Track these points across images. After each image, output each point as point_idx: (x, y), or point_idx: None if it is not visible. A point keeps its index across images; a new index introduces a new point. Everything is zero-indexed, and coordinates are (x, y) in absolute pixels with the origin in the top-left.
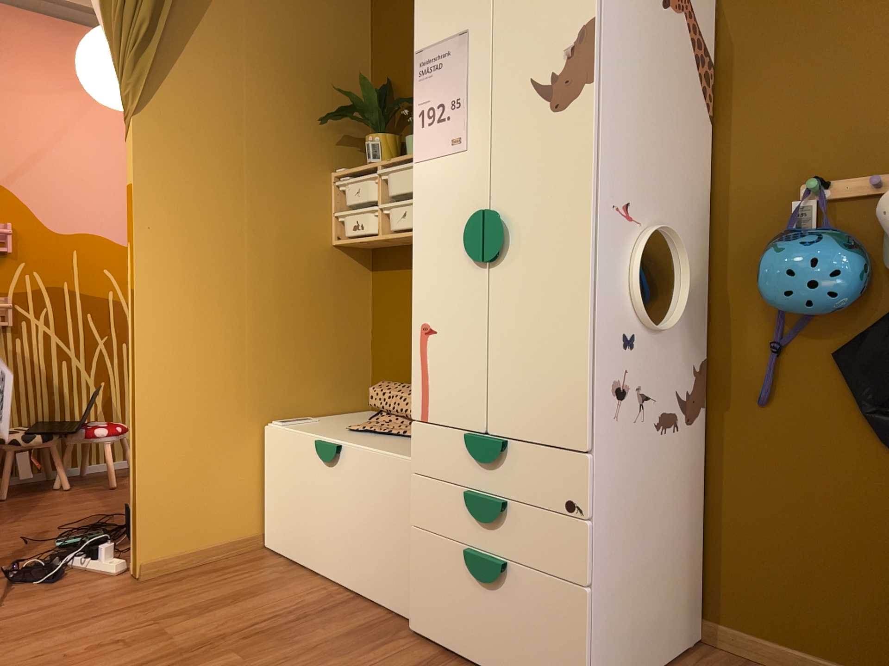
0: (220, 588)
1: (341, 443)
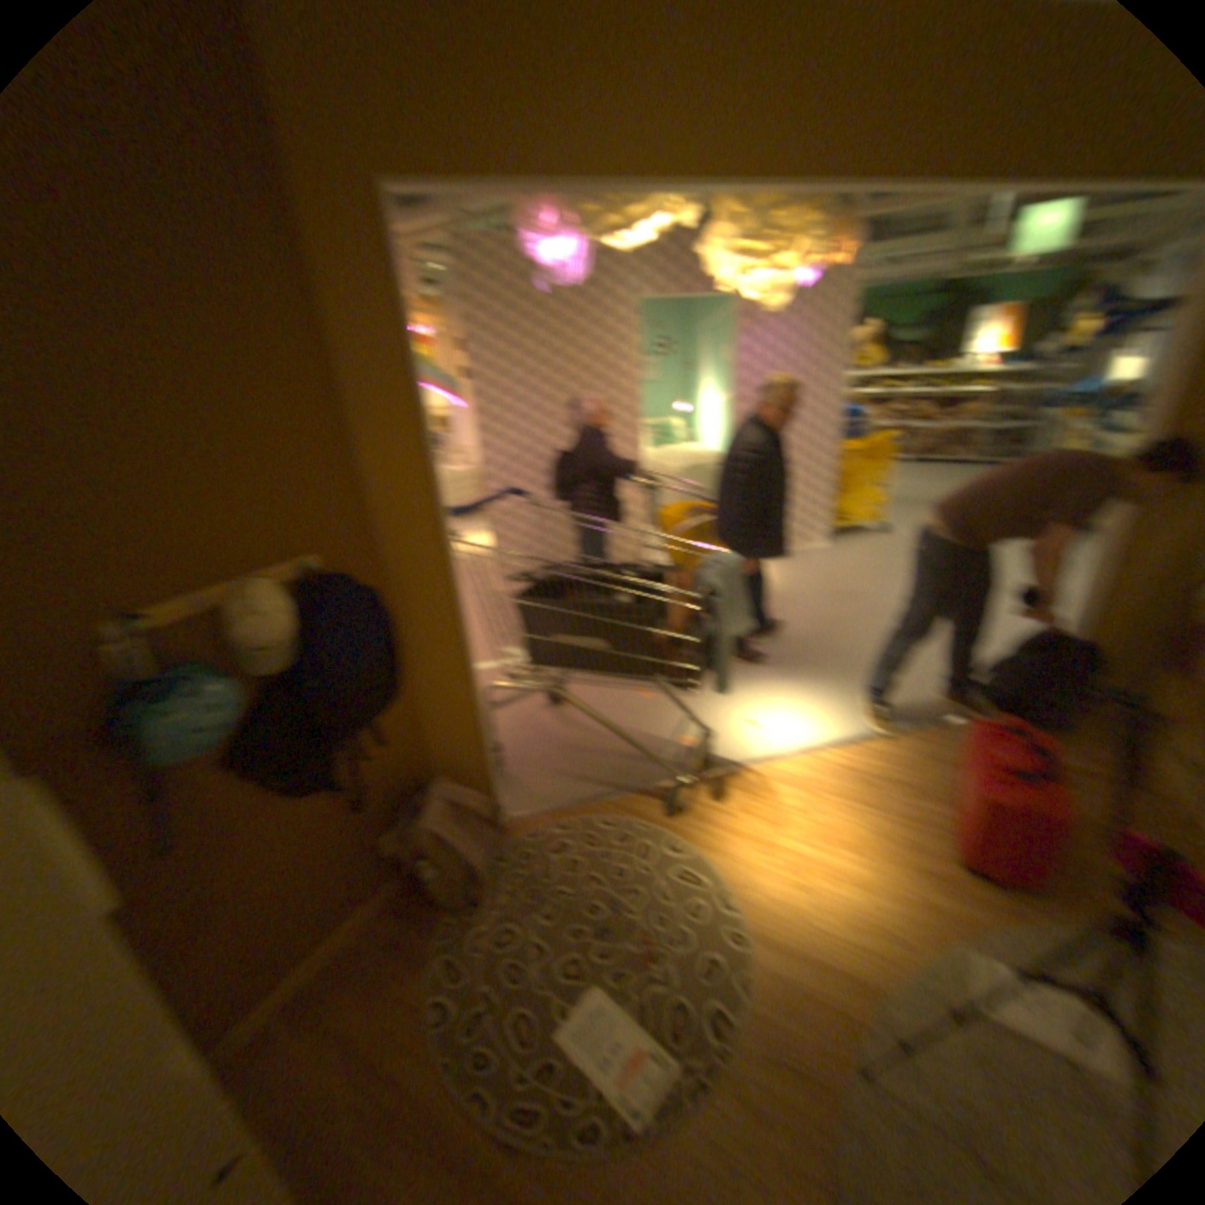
0: None
1: None
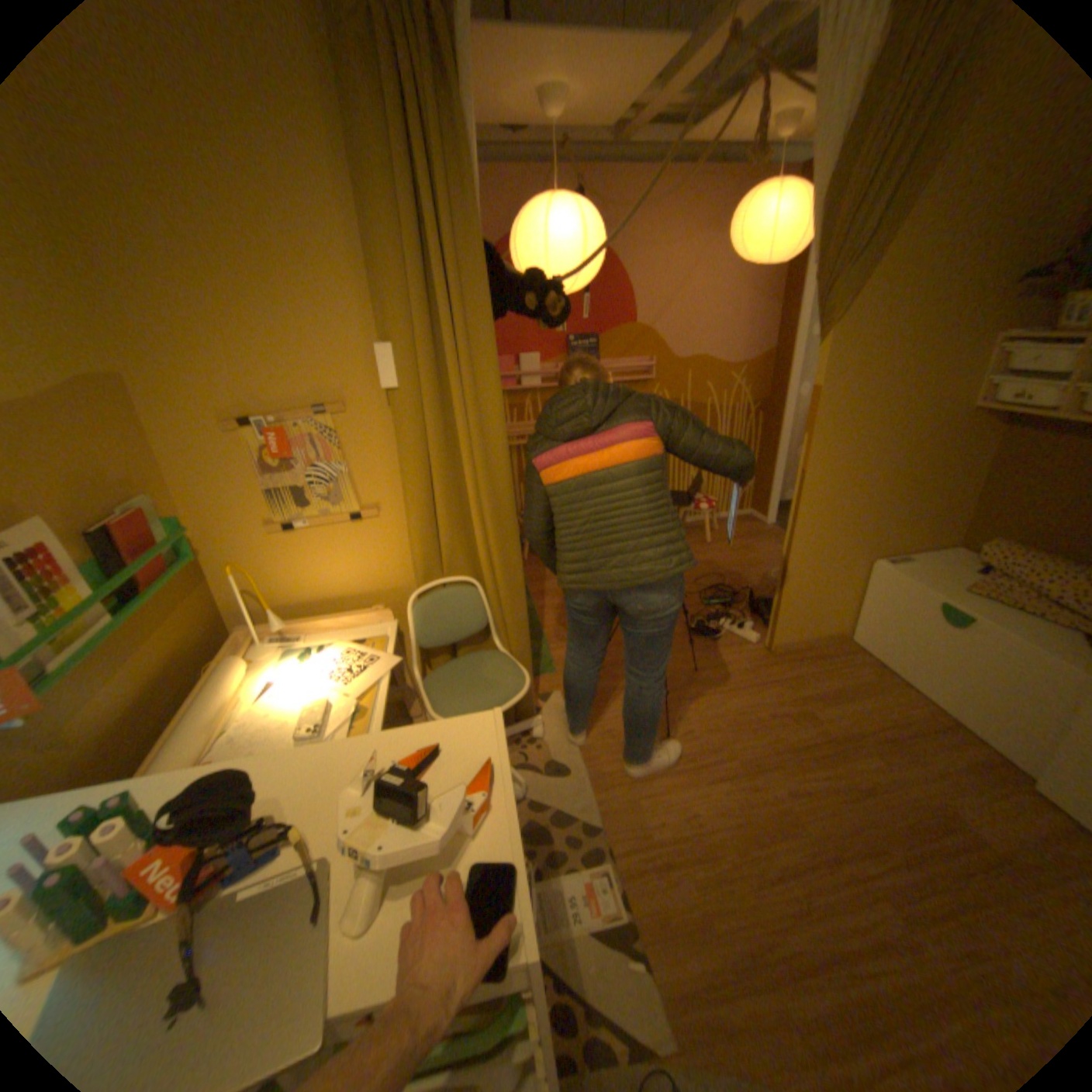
0: (837, 680)
1: (976, 616)
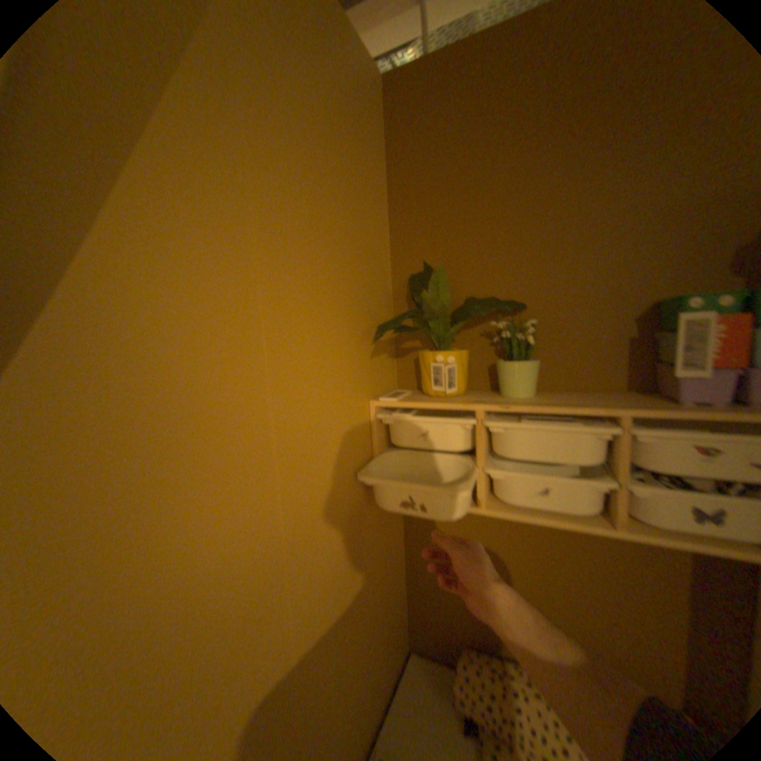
0: None
1: None
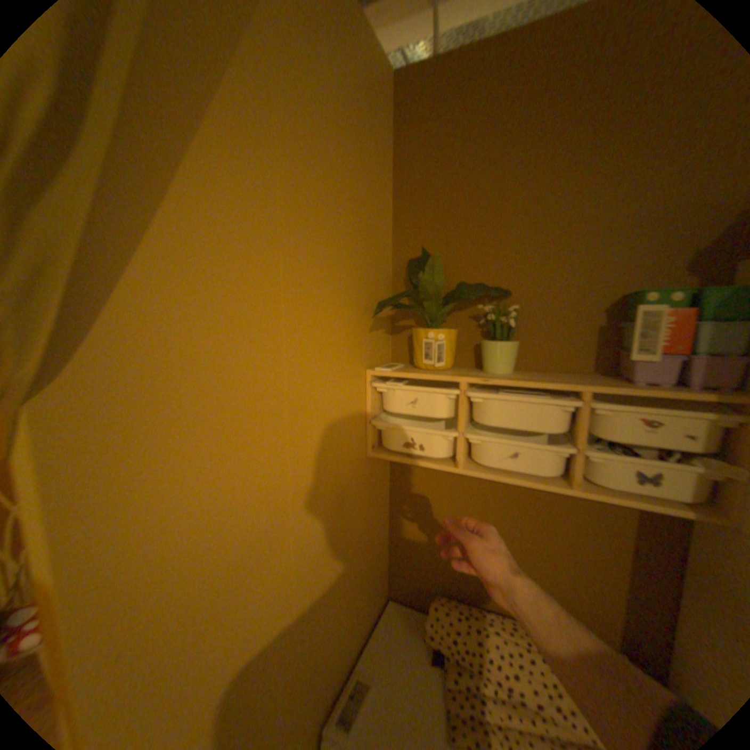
0: None
1: None
